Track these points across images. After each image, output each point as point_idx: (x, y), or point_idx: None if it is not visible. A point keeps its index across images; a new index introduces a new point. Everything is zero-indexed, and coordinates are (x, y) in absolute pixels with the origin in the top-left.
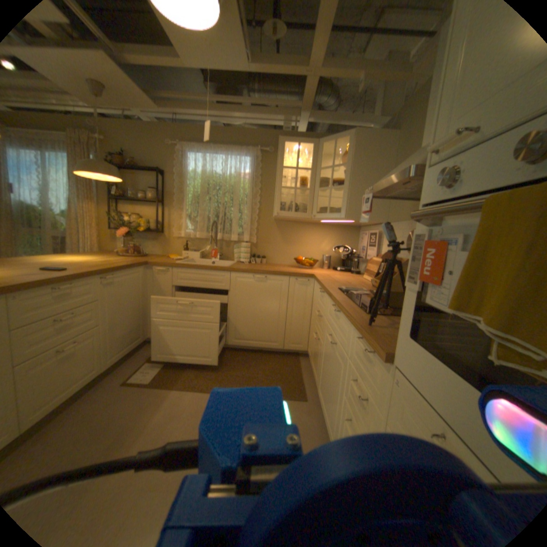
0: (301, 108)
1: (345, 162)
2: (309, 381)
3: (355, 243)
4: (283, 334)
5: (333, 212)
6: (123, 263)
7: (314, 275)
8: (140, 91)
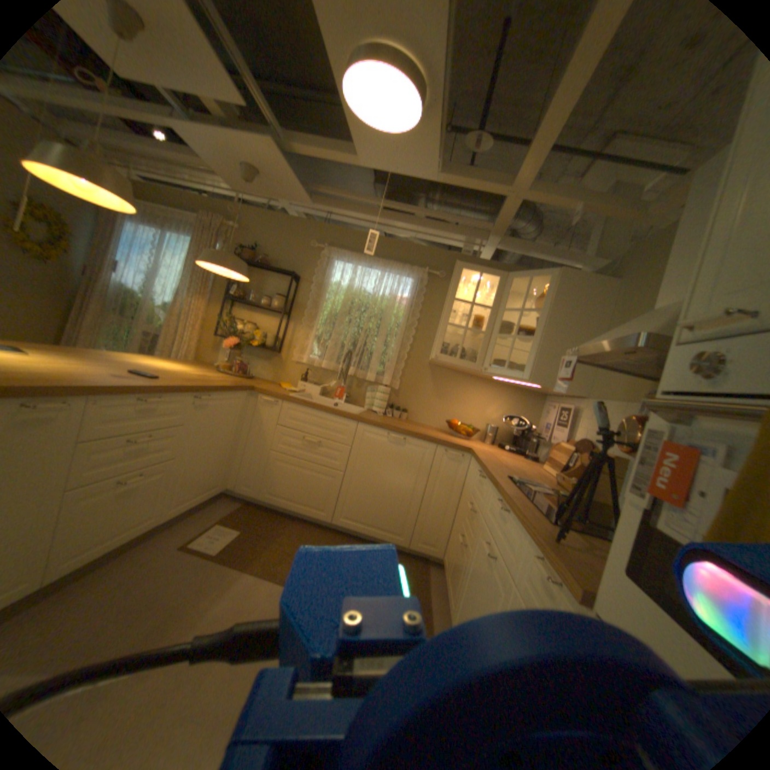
0: (491, 231)
1: (540, 308)
2: (440, 609)
3: (537, 417)
4: (413, 526)
5: (513, 369)
6: (224, 383)
7: (472, 451)
8: (299, 183)
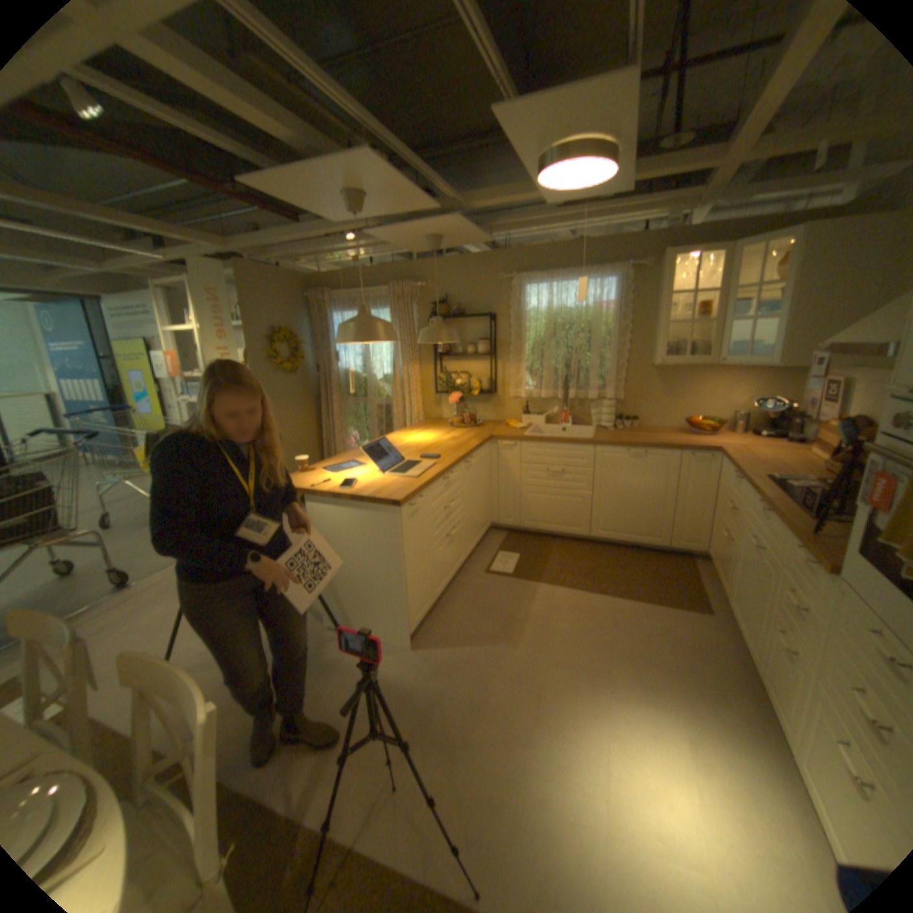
0: (704, 193)
1: (784, 274)
2: (715, 593)
3: (799, 388)
4: (672, 527)
5: (758, 347)
6: (472, 441)
7: (723, 449)
8: (481, 233)
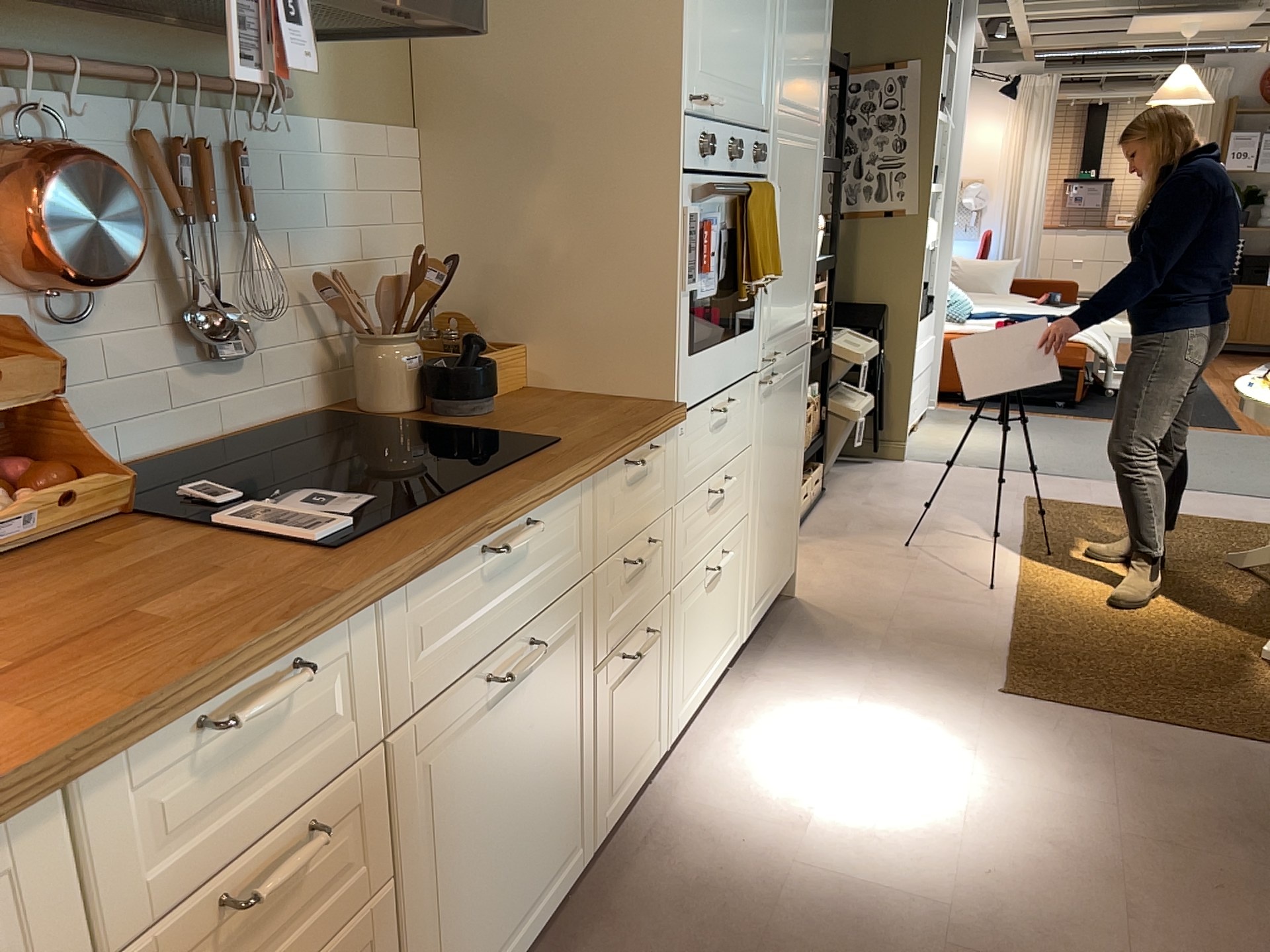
0: None
1: None
2: None
3: None
4: None
5: None
6: None
7: None
8: None
